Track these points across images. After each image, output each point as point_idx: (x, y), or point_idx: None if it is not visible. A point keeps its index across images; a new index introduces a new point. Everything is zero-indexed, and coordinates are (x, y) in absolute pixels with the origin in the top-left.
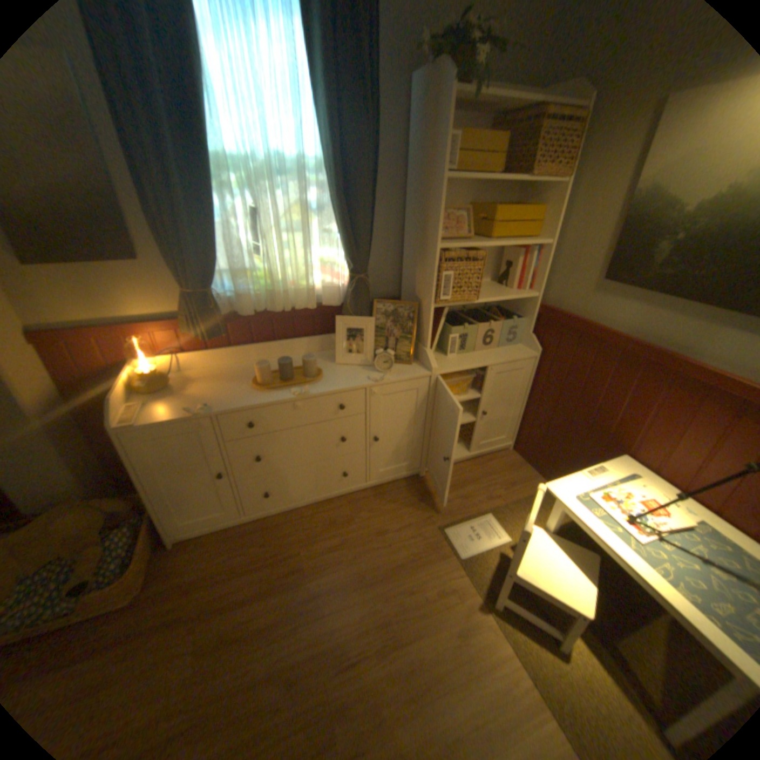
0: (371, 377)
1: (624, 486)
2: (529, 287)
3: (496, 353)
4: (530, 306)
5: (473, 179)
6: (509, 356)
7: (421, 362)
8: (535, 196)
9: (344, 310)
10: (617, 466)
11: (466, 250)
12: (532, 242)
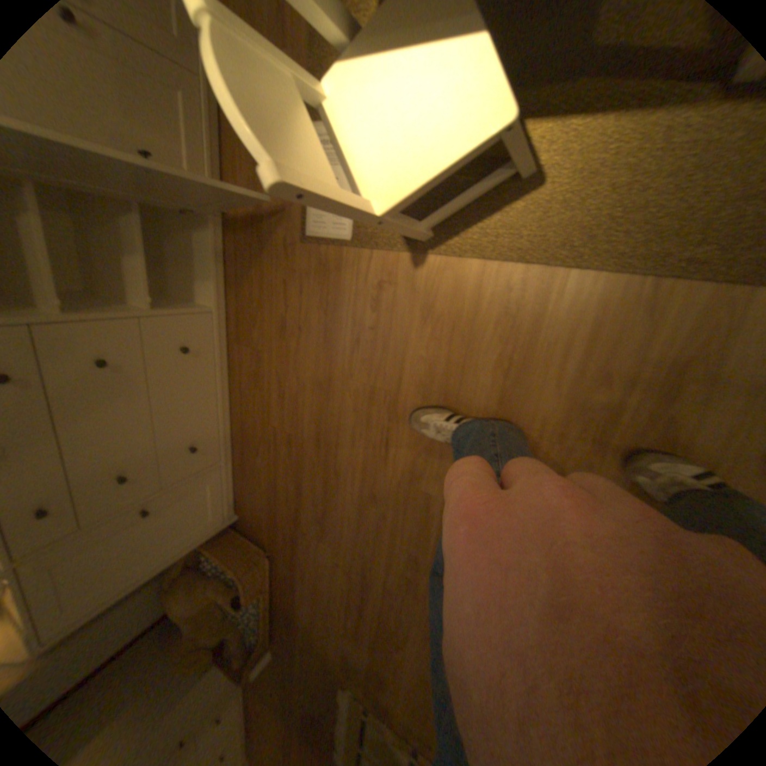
0: None
1: None
2: None
3: None
4: None
5: None
6: None
7: None
8: None
9: None
10: None
11: None
12: None
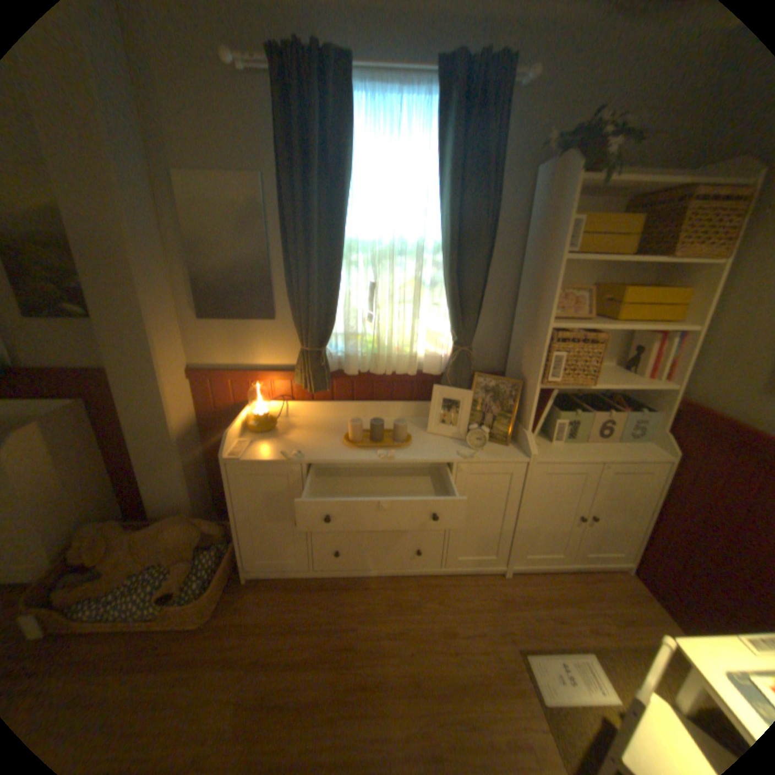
0: (461, 452)
1: None
2: (667, 378)
3: (617, 450)
4: (667, 399)
5: (600, 259)
6: (634, 455)
7: (520, 445)
8: (678, 278)
9: (443, 379)
10: None
11: (586, 331)
12: (673, 328)
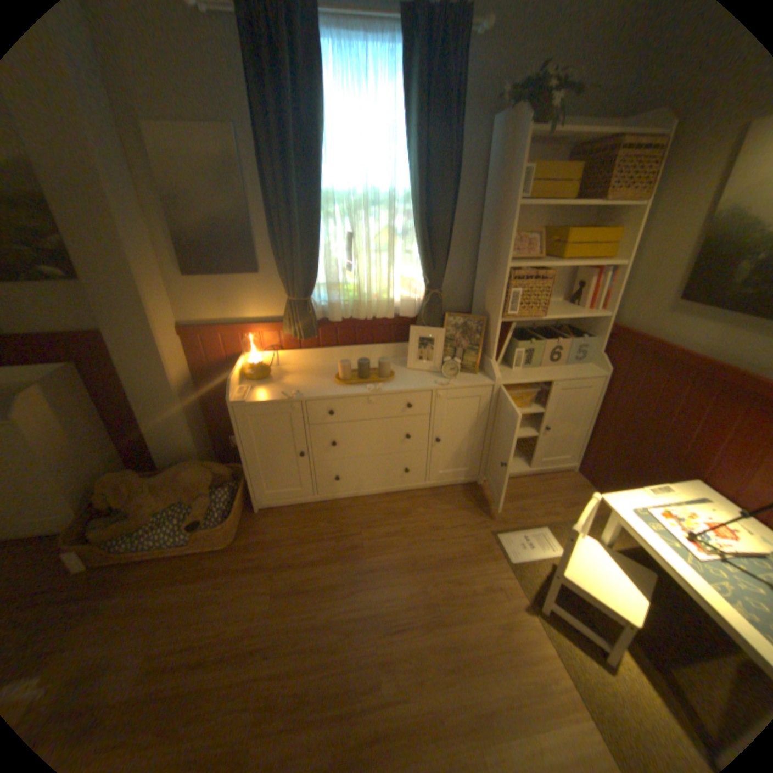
0: (437, 381)
1: (689, 507)
2: (602, 307)
3: (563, 370)
4: (602, 325)
5: (548, 204)
6: (576, 373)
7: (486, 373)
8: (611, 219)
9: (417, 321)
10: (686, 489)
11: (537, 270)
12: (605, 263)
